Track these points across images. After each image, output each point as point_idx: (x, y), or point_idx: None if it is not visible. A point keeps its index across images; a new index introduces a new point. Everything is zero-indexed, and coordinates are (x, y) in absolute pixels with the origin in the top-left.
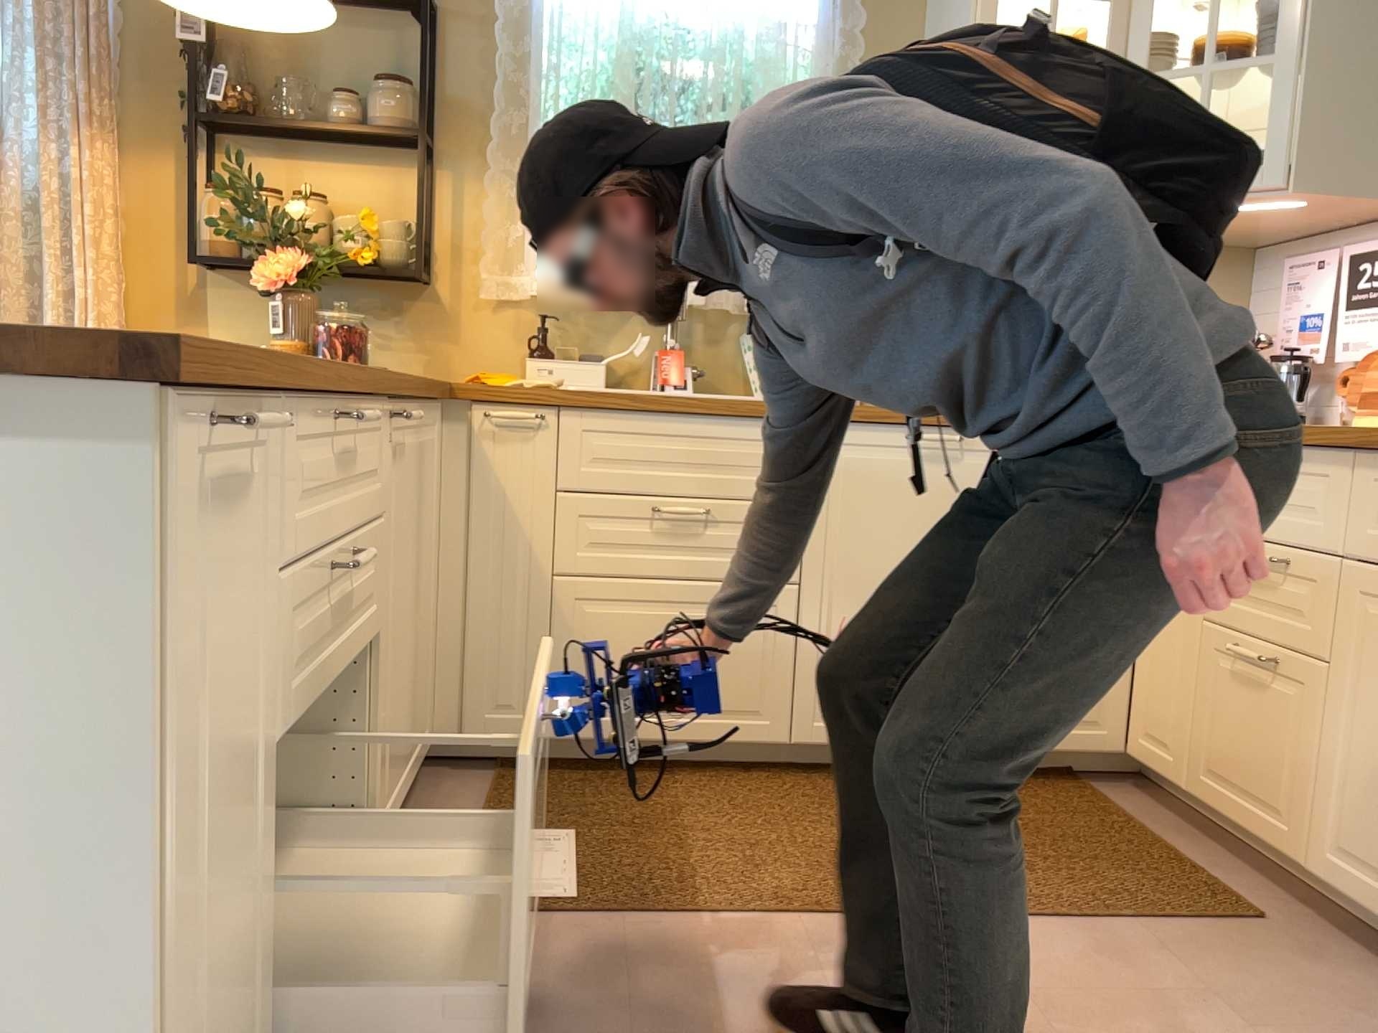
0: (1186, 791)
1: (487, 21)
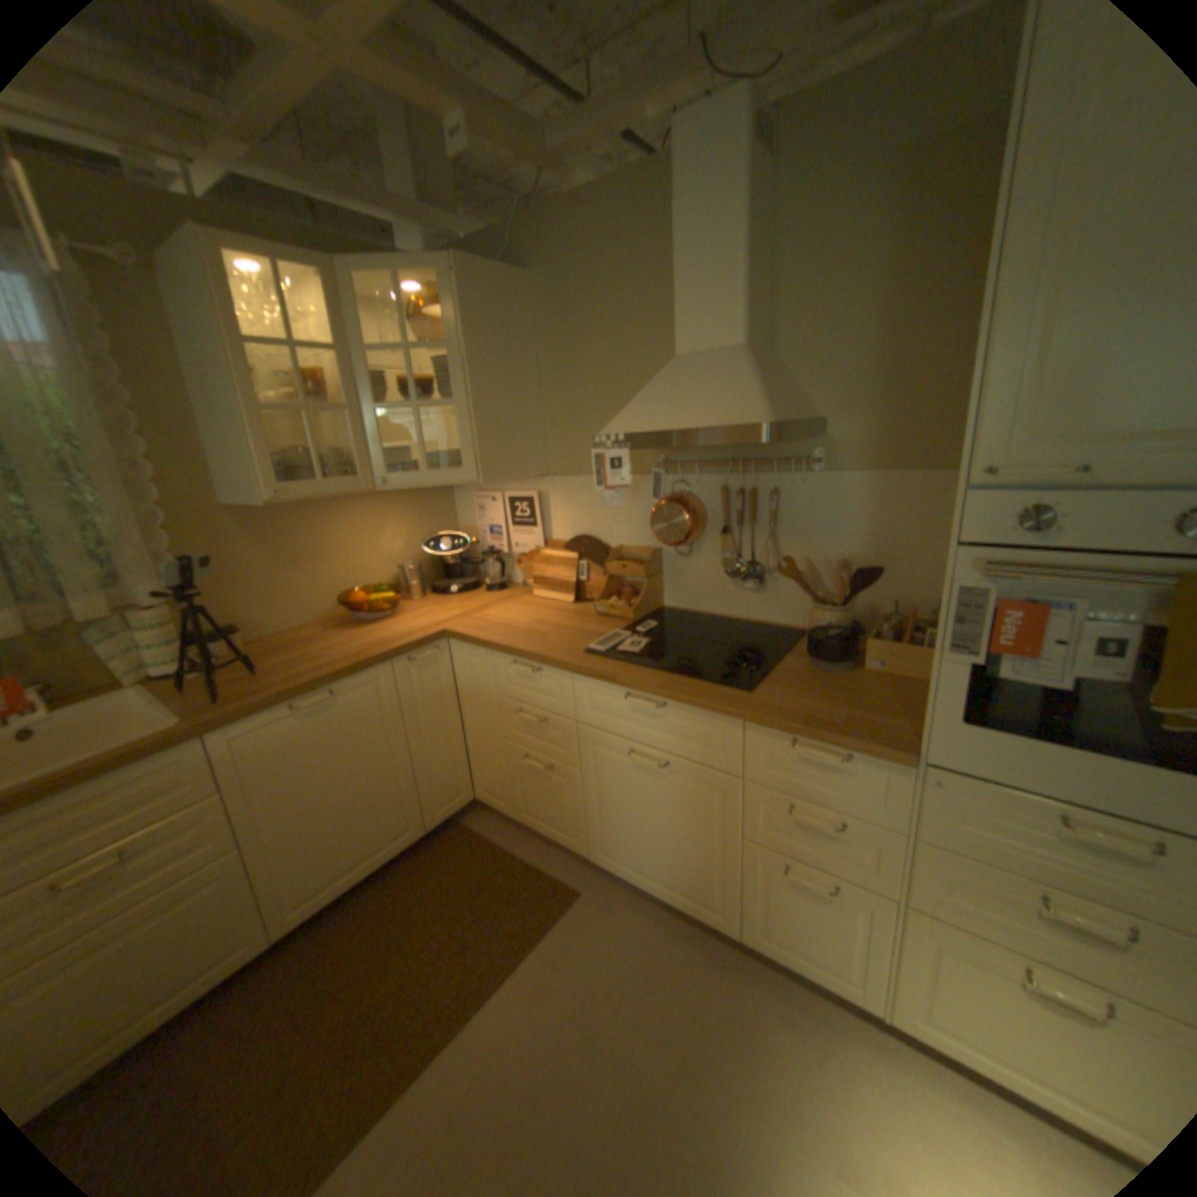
0: (514, 820)
1: None
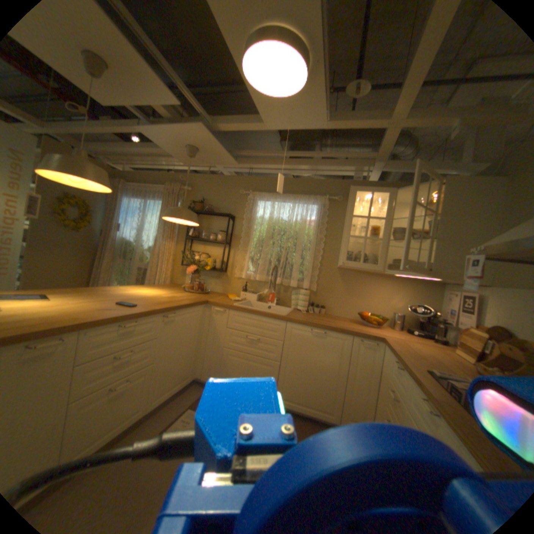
0: None
1: (244, 219)
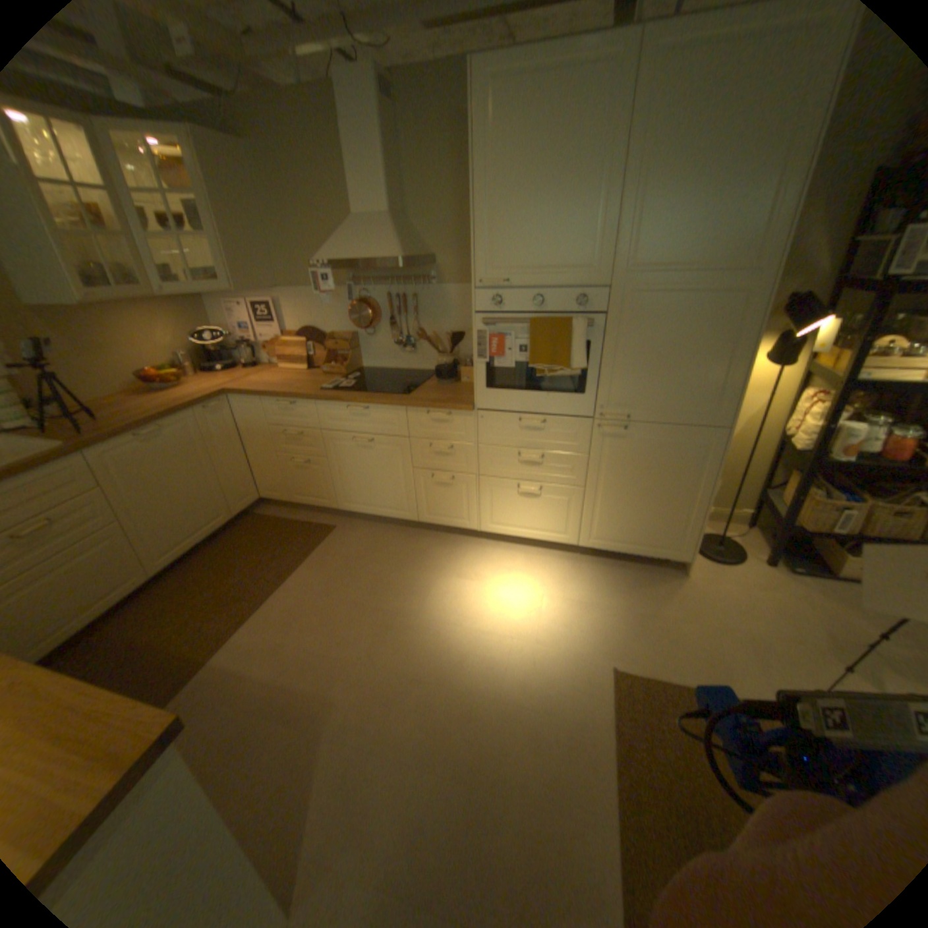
0: (289, 502)
1: None
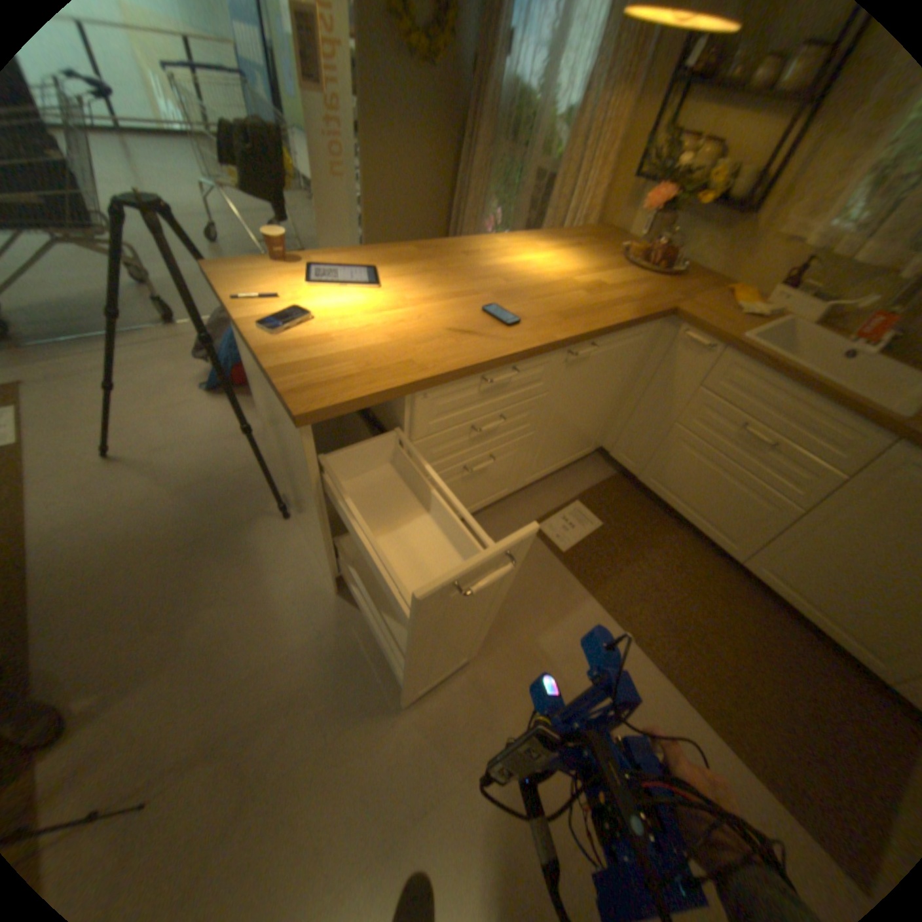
0: None
1: None
